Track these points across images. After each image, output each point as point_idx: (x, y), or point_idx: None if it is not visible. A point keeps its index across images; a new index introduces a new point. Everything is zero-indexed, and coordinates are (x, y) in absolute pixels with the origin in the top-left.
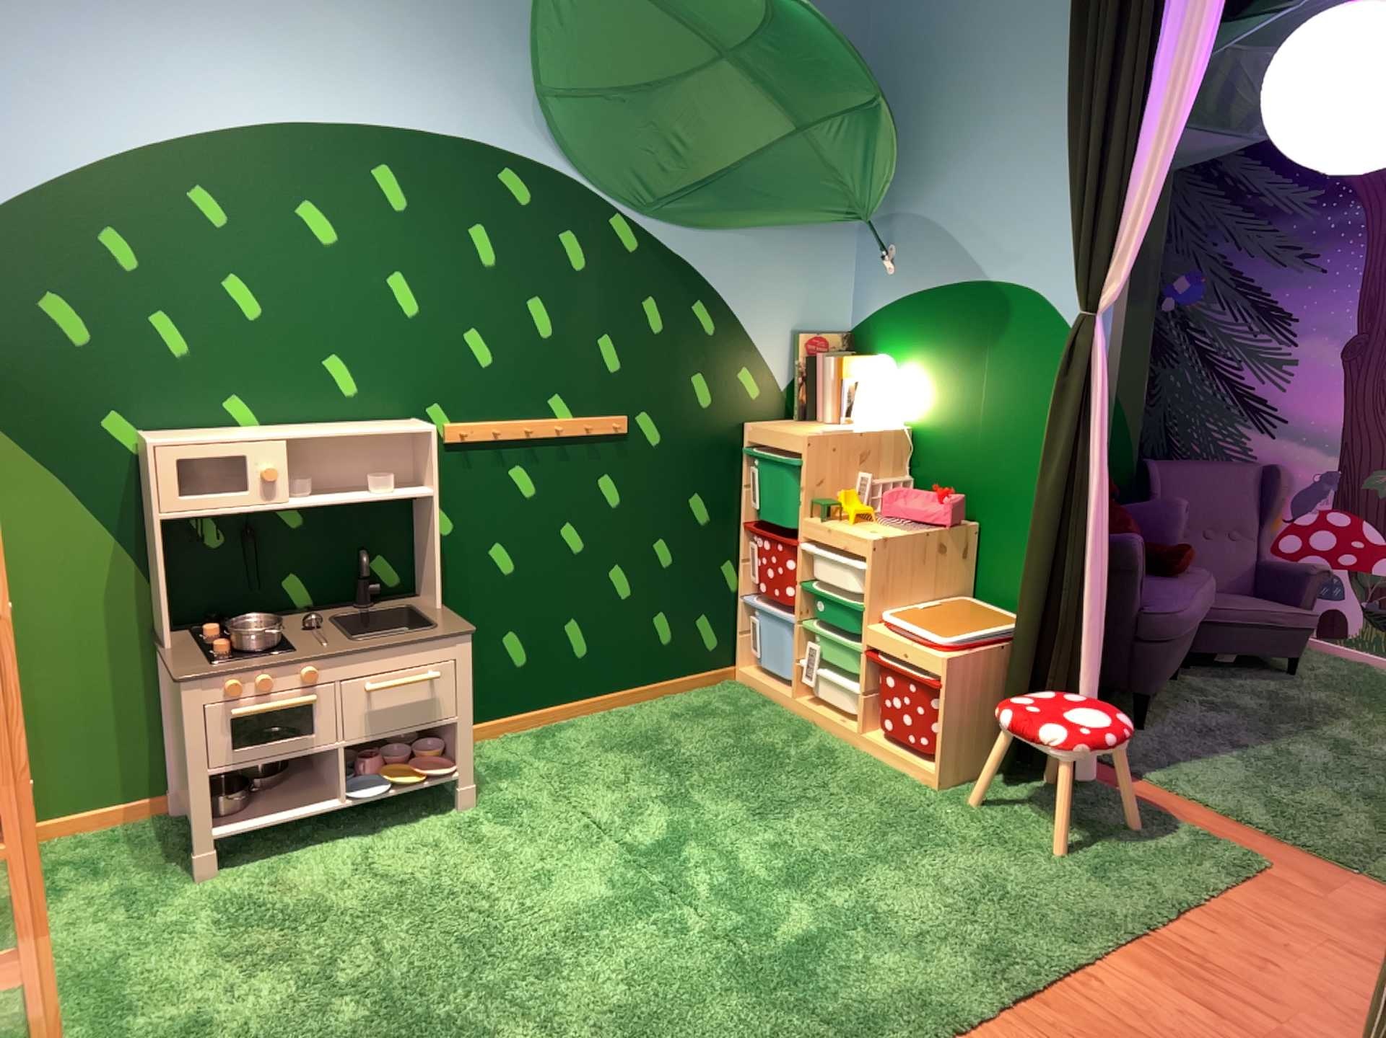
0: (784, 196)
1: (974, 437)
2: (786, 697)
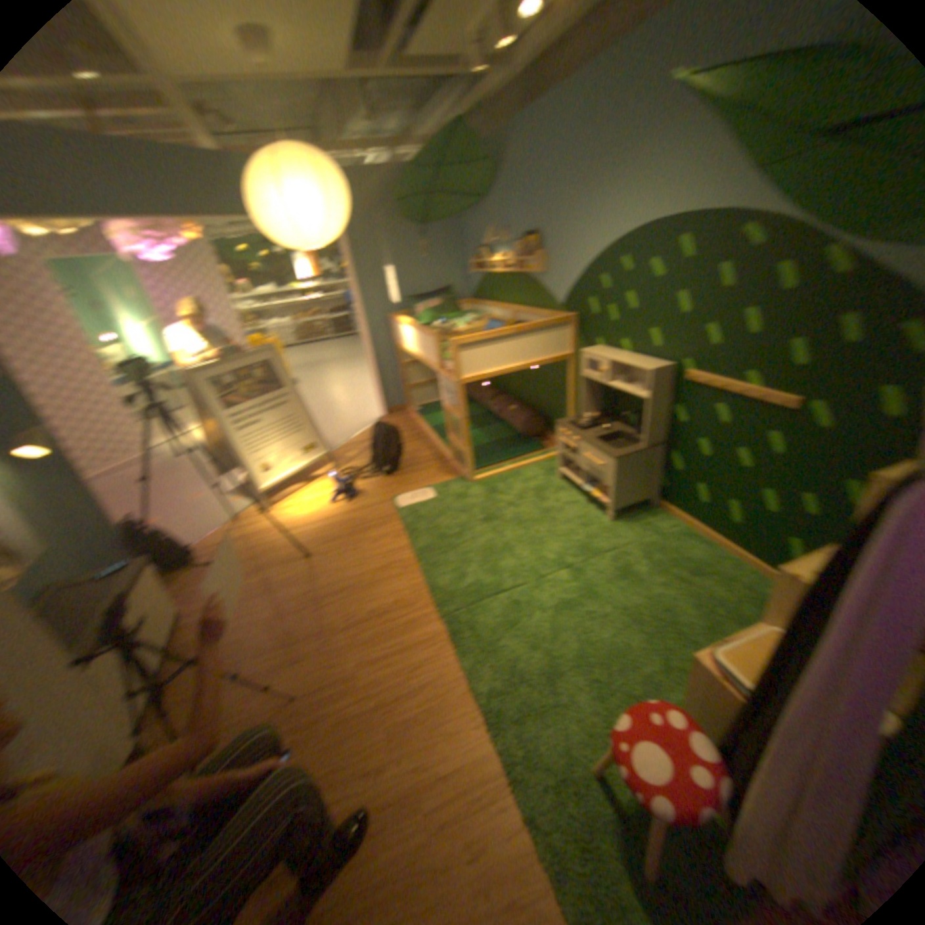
0: None
1: None
2: None
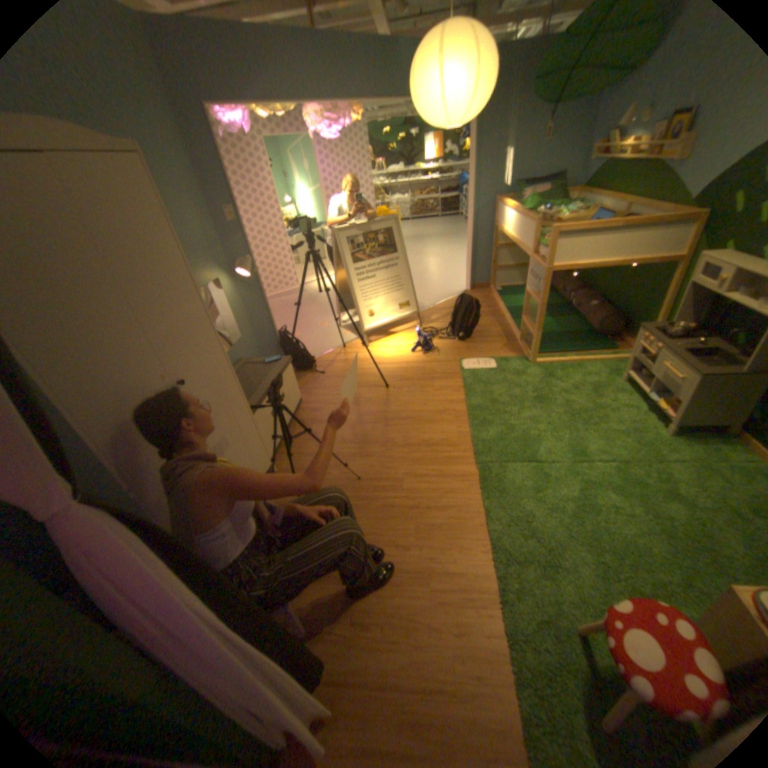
0: None
1: None
2: None
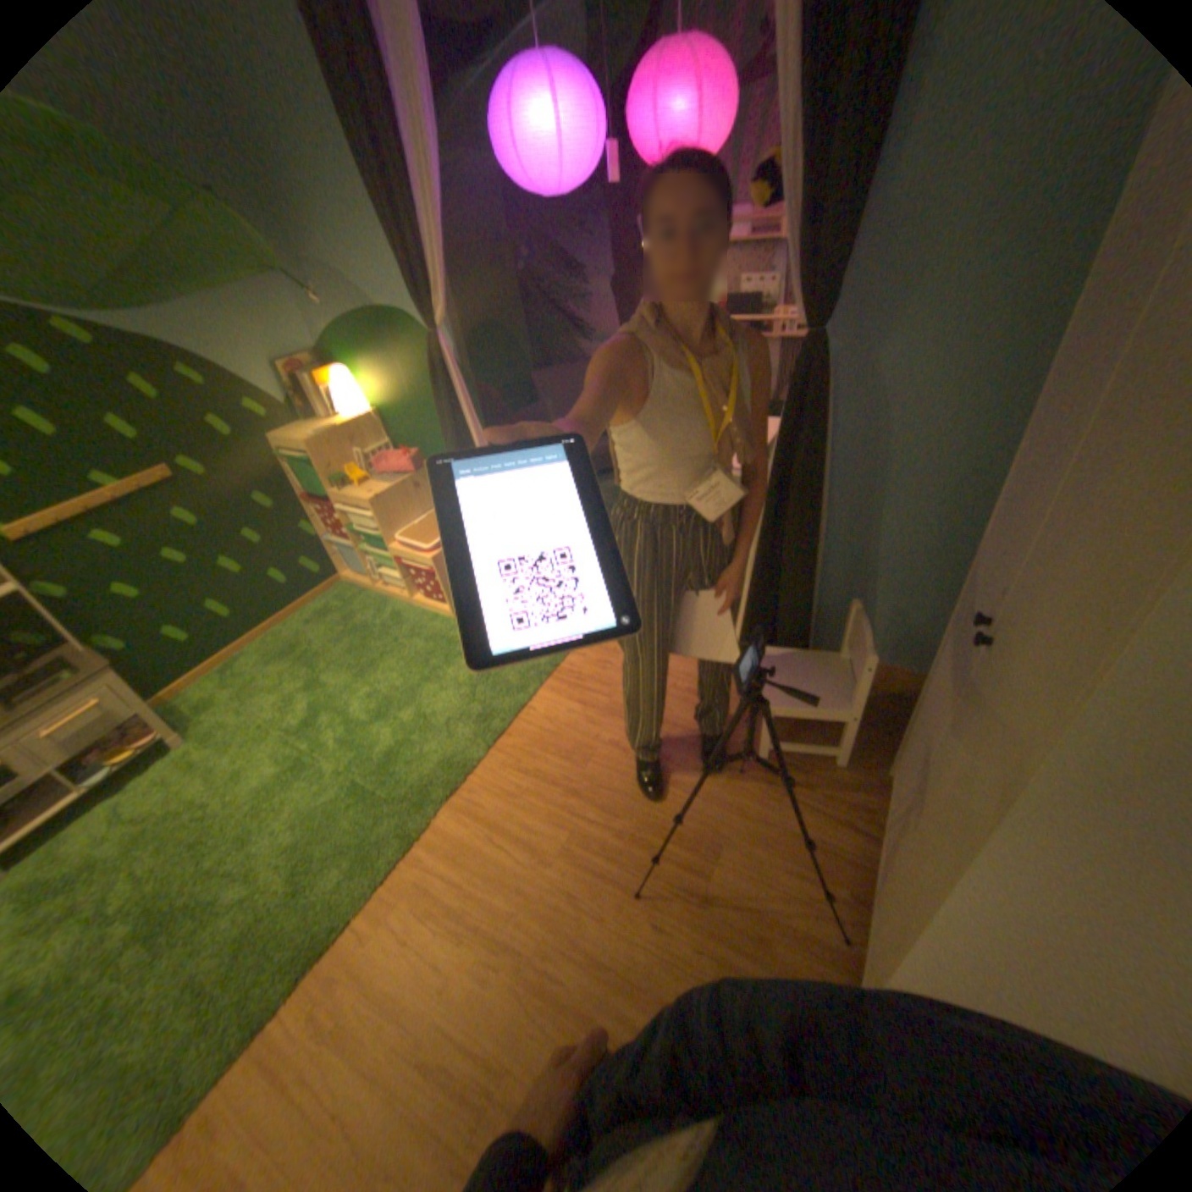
0: (199, 267)
1: (410, 412)
2: (368, 586)
